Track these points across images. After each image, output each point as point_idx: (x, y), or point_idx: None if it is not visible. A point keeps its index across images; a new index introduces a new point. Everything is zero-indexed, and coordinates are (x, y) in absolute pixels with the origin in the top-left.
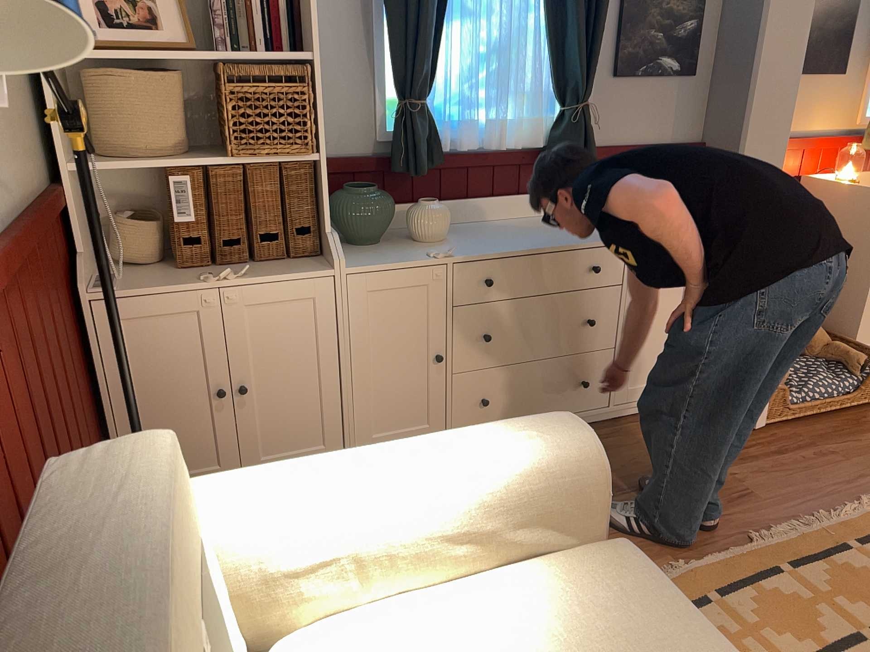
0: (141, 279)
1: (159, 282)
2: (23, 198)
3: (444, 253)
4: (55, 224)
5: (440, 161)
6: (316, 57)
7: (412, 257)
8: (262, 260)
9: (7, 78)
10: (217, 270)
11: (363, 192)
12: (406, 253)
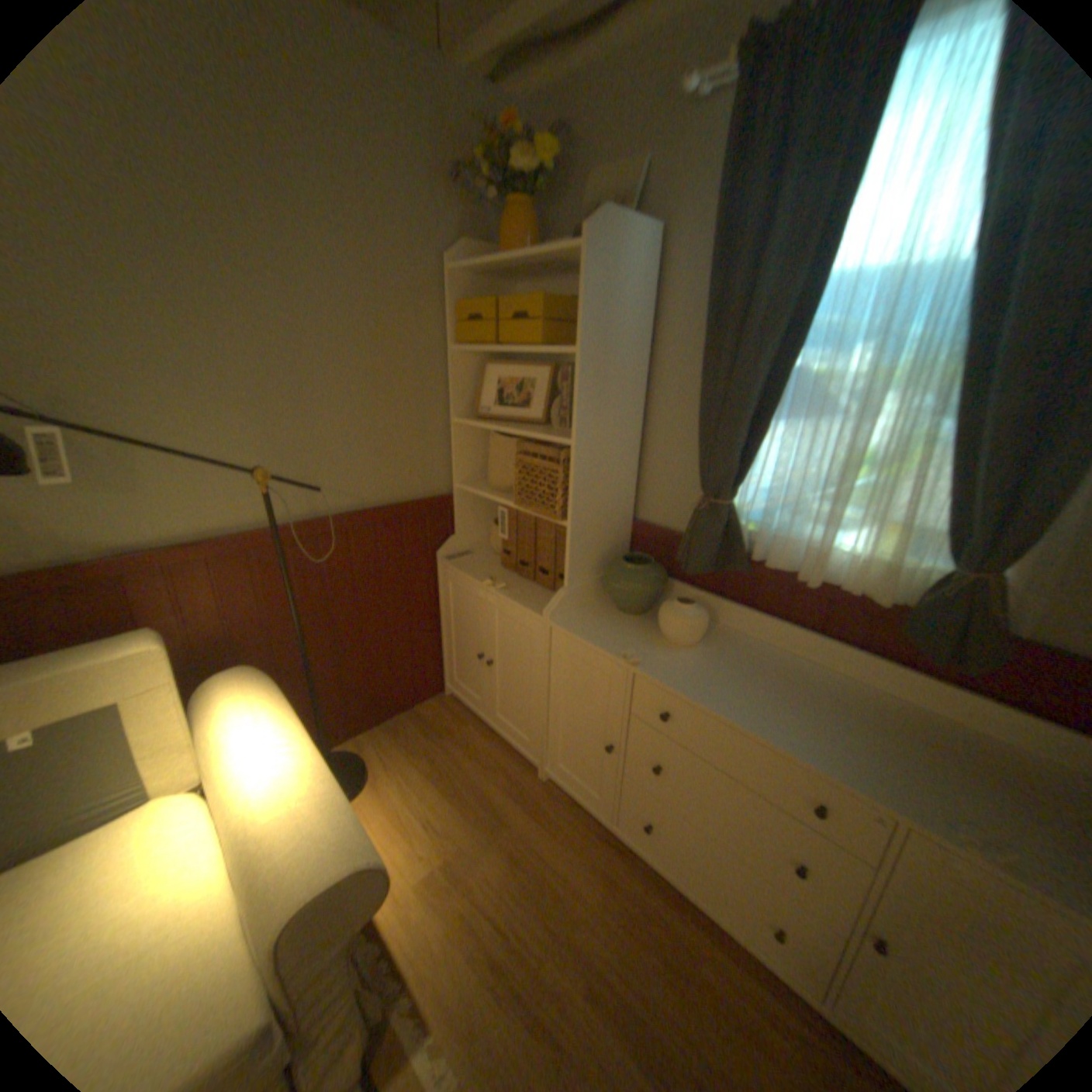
0: (477, 562)
1: (475, 569)
2: (386, 499)
3: (641, 659)
4: (433, 515)
5: (746, 567)
6: (576, 444)
7: (612, 645)
8: (540, 584)
9: (405, 434)
10: (512, 577)
11: (626, 566)
12: (621, 638)
